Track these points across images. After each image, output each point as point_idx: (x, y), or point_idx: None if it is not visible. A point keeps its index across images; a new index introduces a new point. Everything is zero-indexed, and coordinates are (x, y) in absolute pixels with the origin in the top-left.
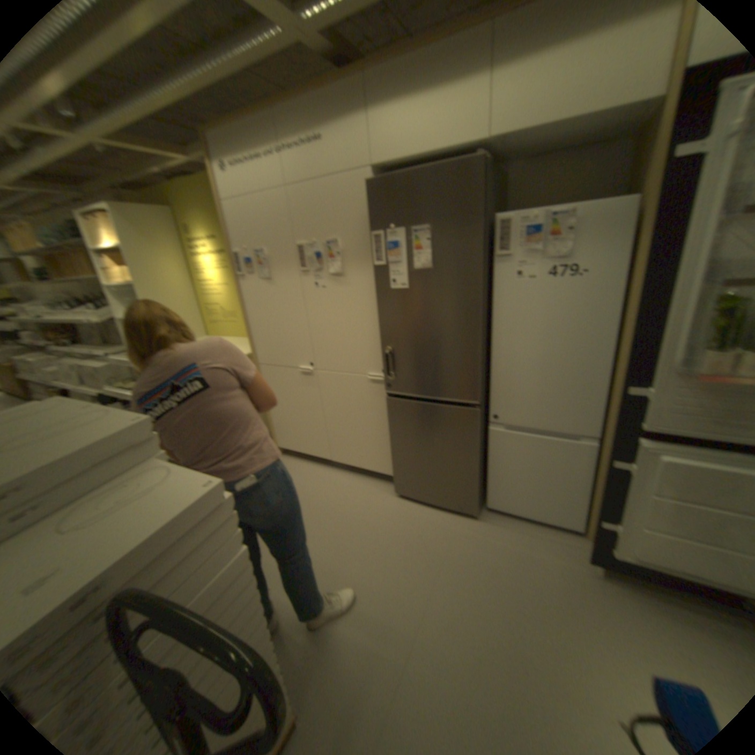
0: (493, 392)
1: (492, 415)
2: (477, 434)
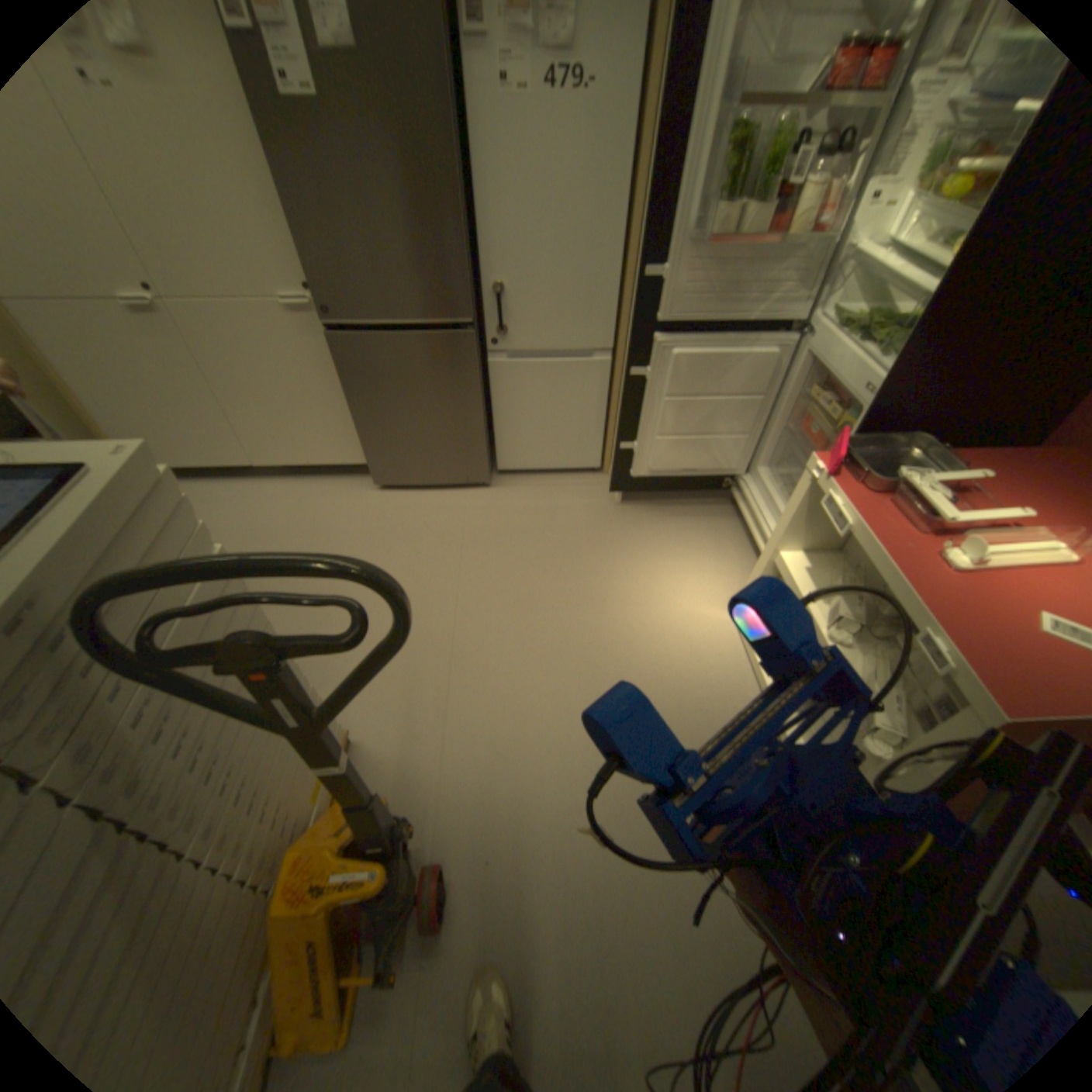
0: (484, 302)
1: (487, 339)
2: (473, 367)
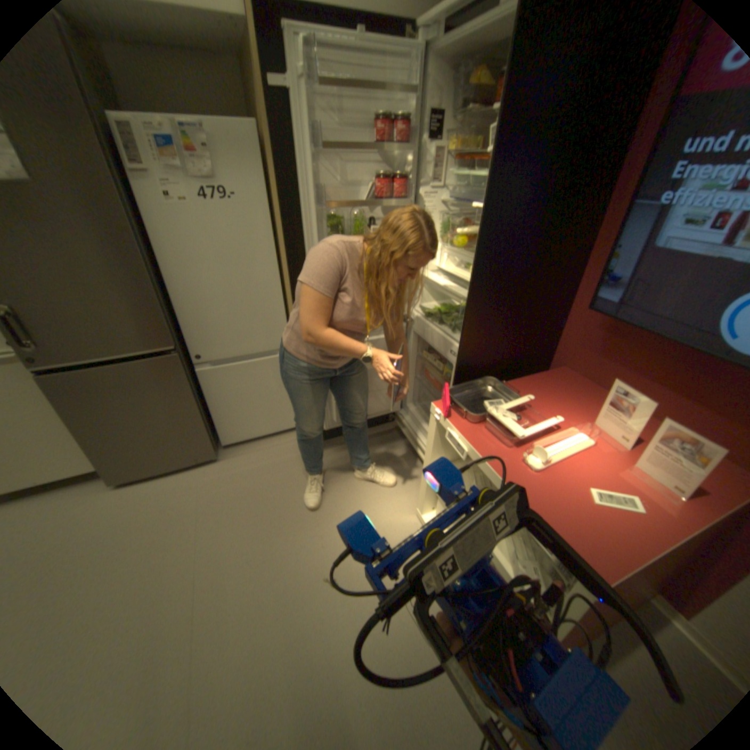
0: (183, 332)
1: (192, 356)
2: (182, 379)
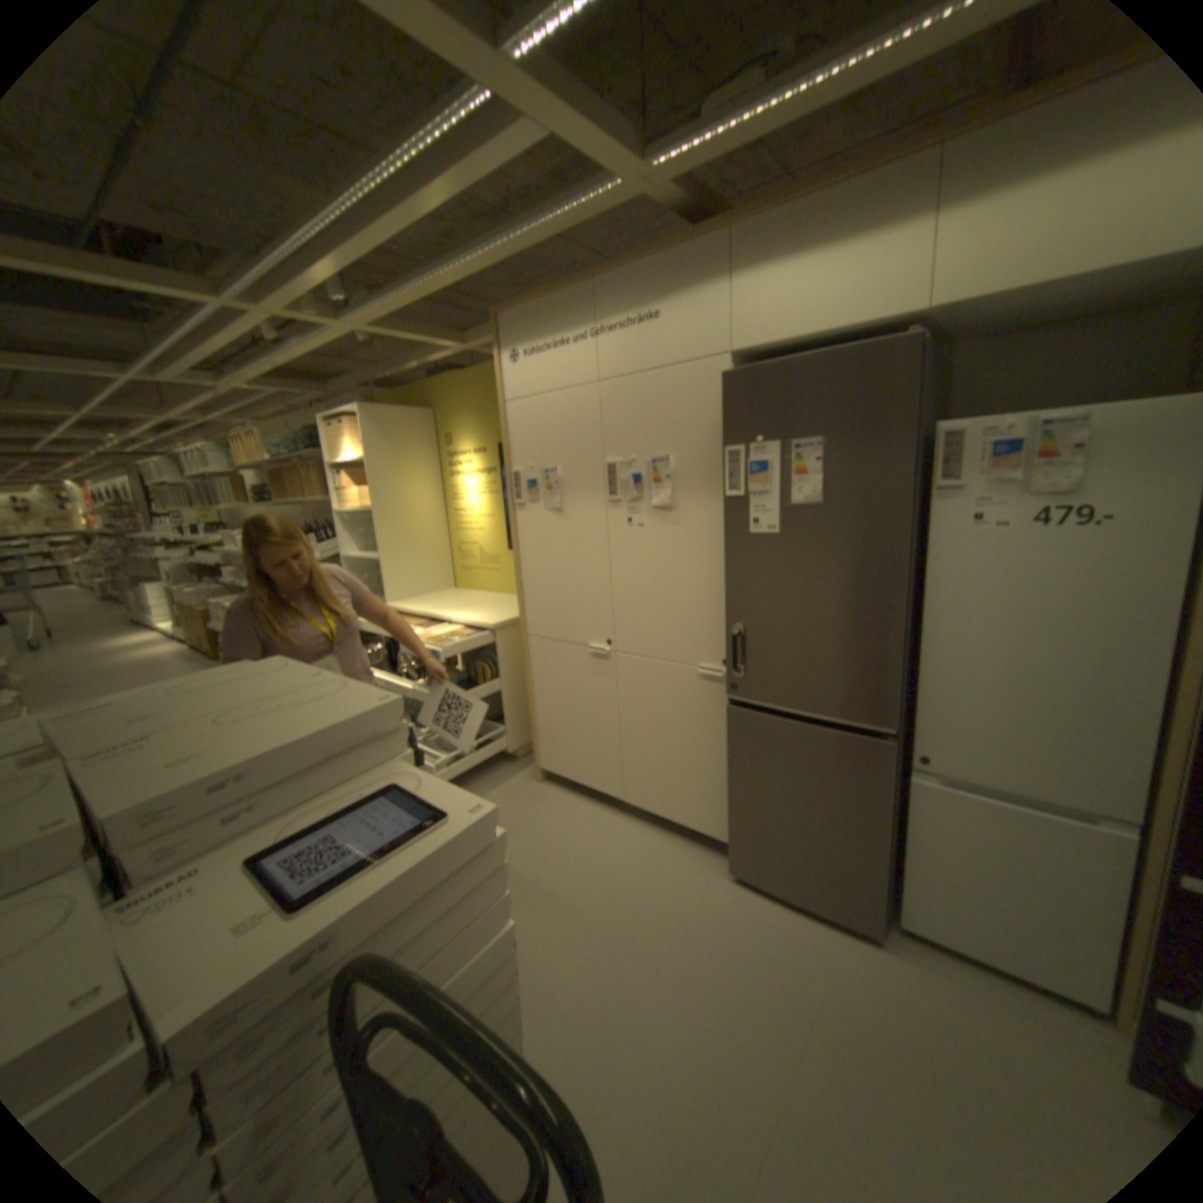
0: (918, 714)
1: (915, 755)
2: (887, 785)
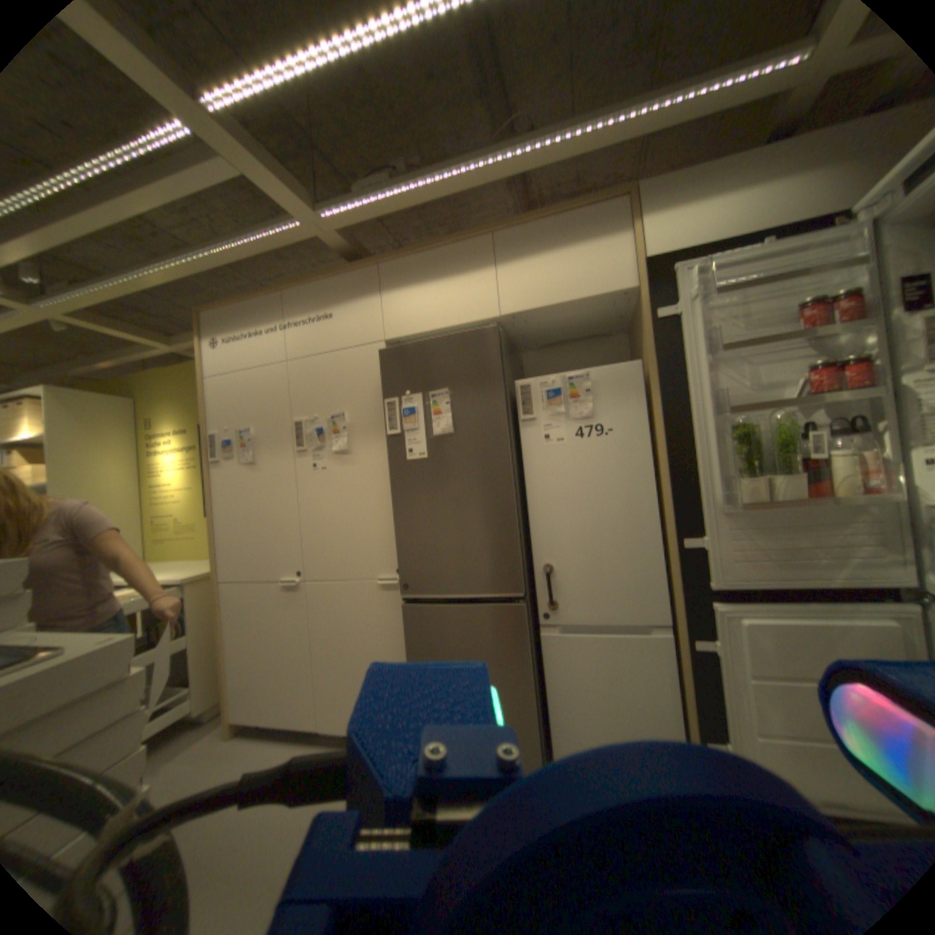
0: (536, 581)
1: (539, 614)
2: (524, 639)
